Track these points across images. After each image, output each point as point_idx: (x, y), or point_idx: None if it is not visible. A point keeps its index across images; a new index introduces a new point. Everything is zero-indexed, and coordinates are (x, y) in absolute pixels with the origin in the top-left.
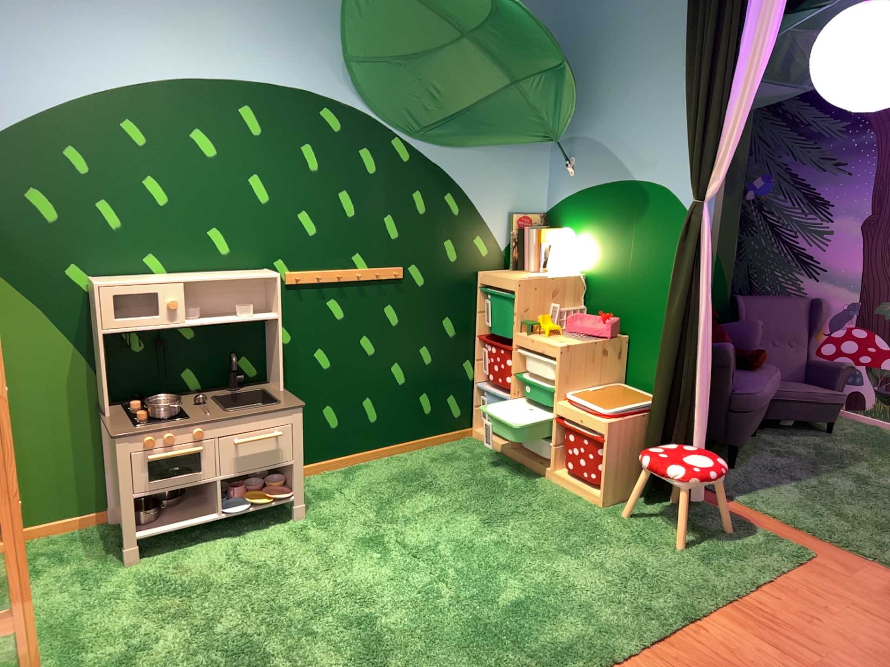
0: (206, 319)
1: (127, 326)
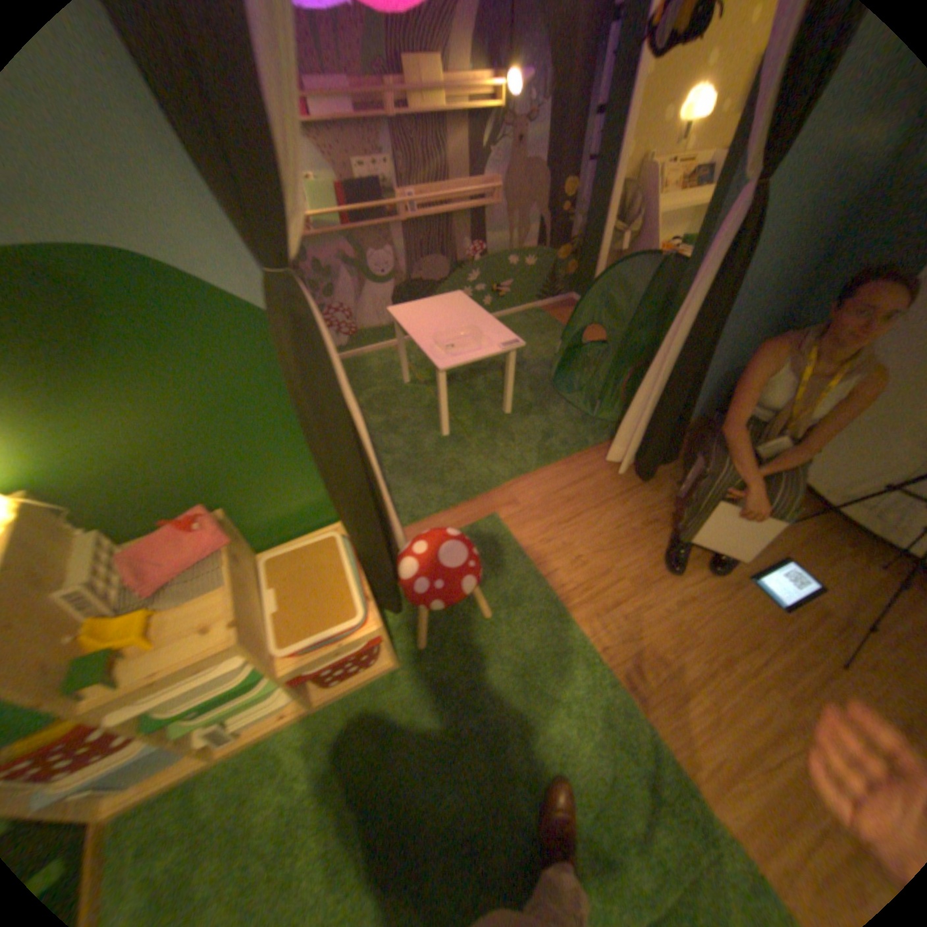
0: None
1: None
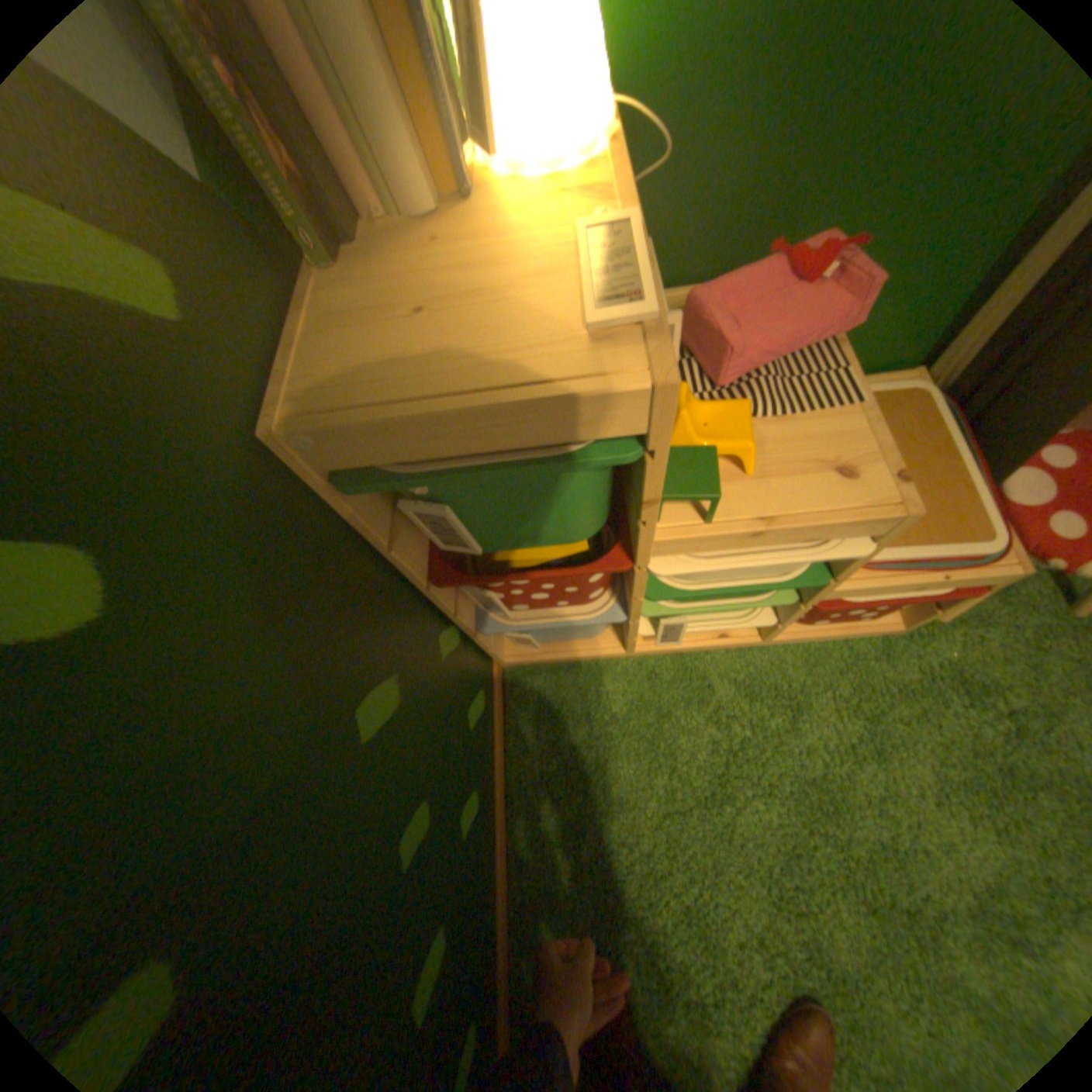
0: None
1: None
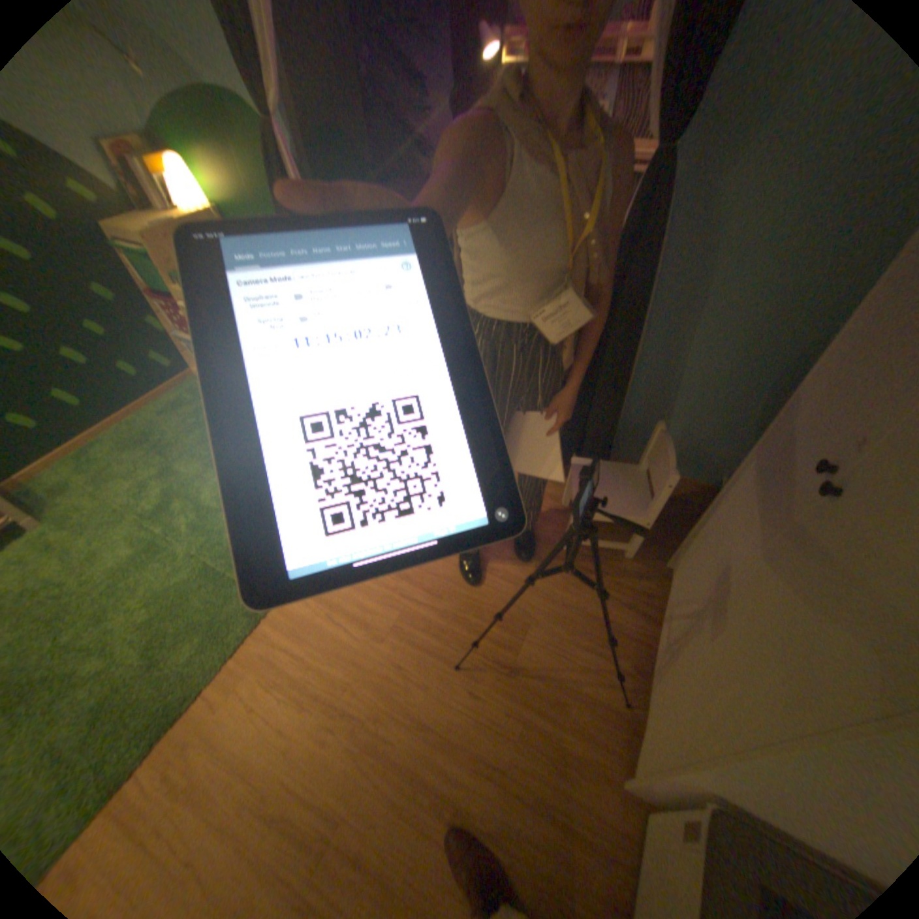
0: None
1: None
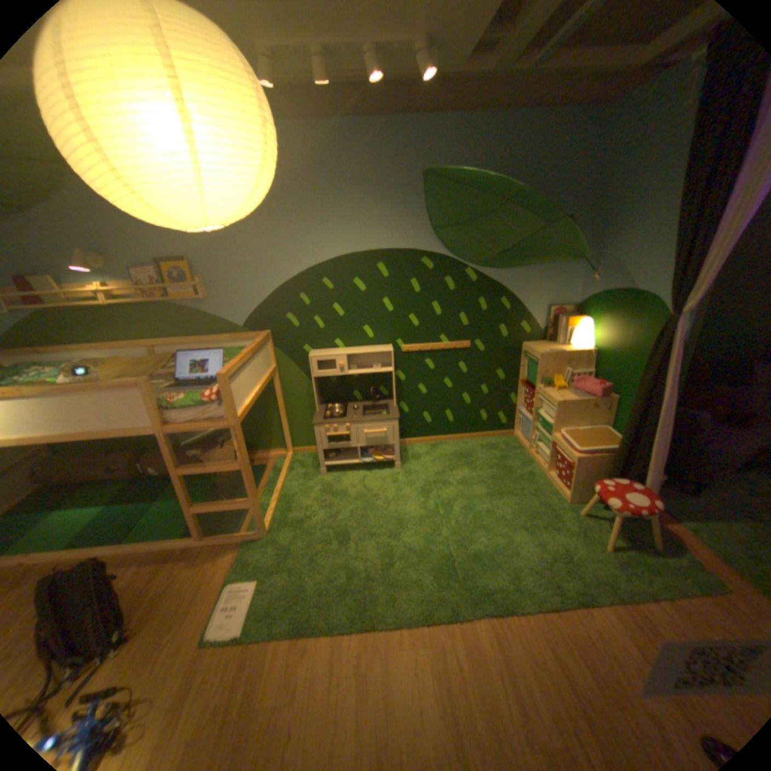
0: (359, 371)
1: (322, 374)
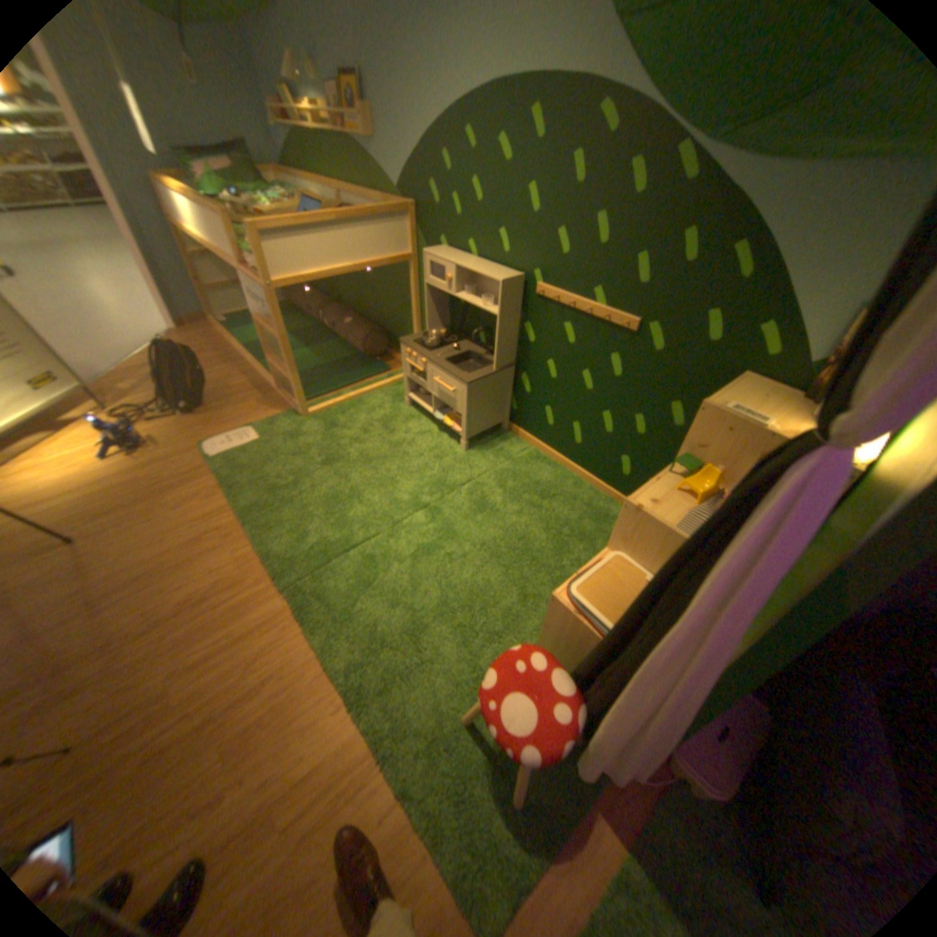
0: (471, 299)
1: (433, 284)
